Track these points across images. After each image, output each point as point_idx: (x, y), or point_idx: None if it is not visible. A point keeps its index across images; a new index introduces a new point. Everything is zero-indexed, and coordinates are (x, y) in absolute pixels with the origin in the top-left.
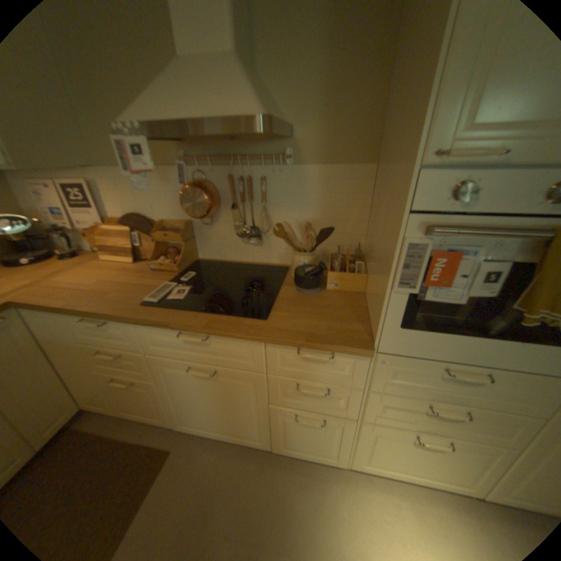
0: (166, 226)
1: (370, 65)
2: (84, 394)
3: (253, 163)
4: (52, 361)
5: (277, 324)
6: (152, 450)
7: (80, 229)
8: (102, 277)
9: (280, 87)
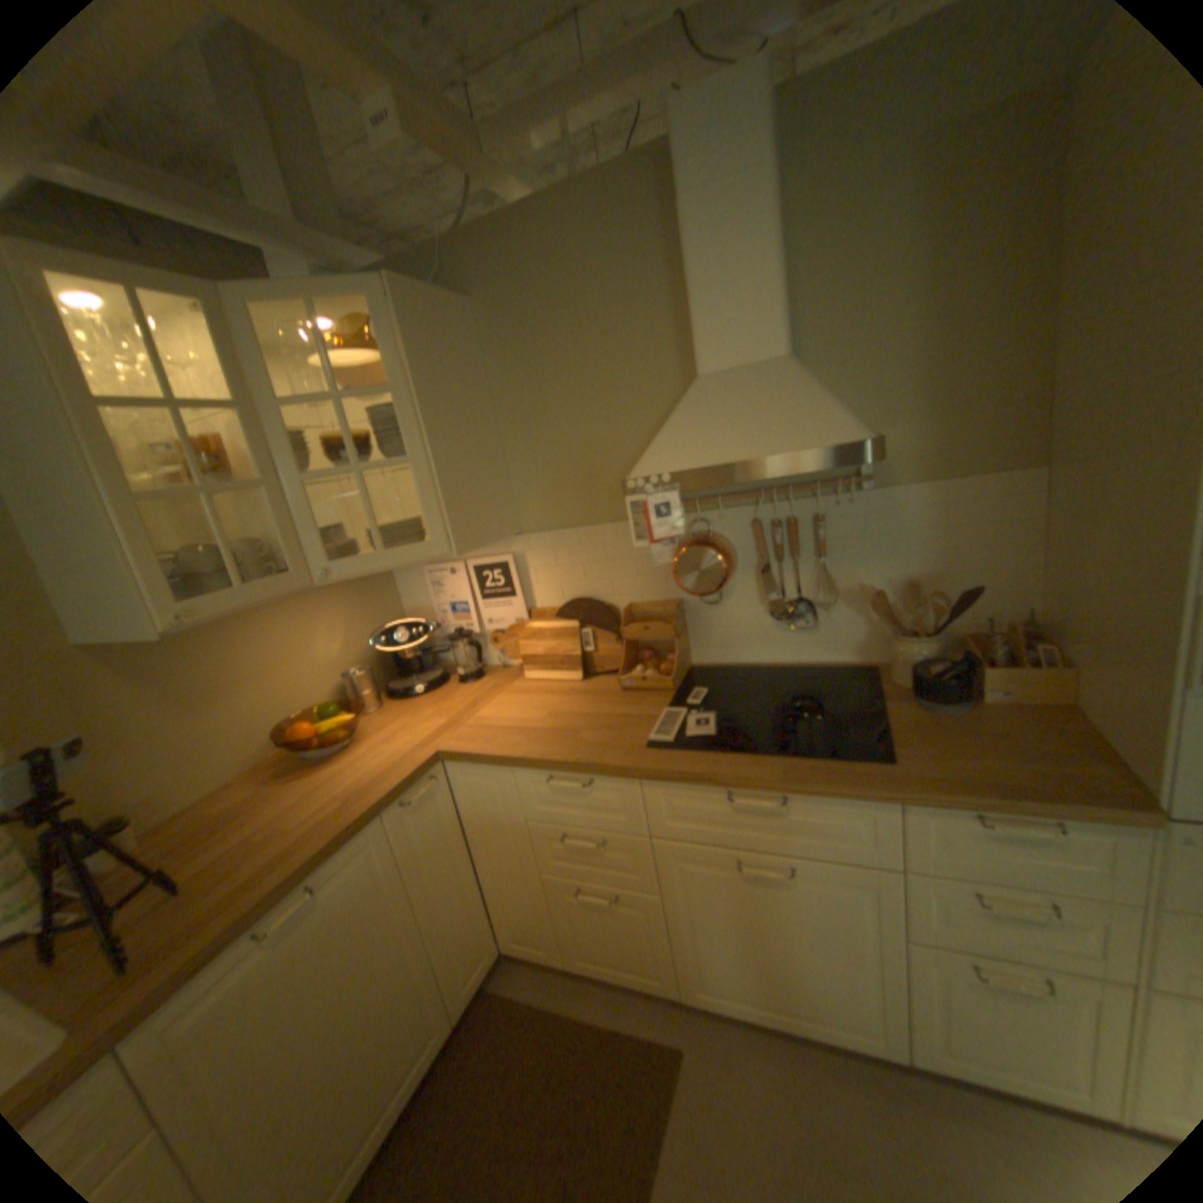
0: (637, 613)
1: (1011, 323)
2: (518, 921)
3: (798, 497)
4: (478, 856)
5: (923, 771)
6: (647, 1044)
7: (490, 631)
8: (553, 707)
9: (845, 381)
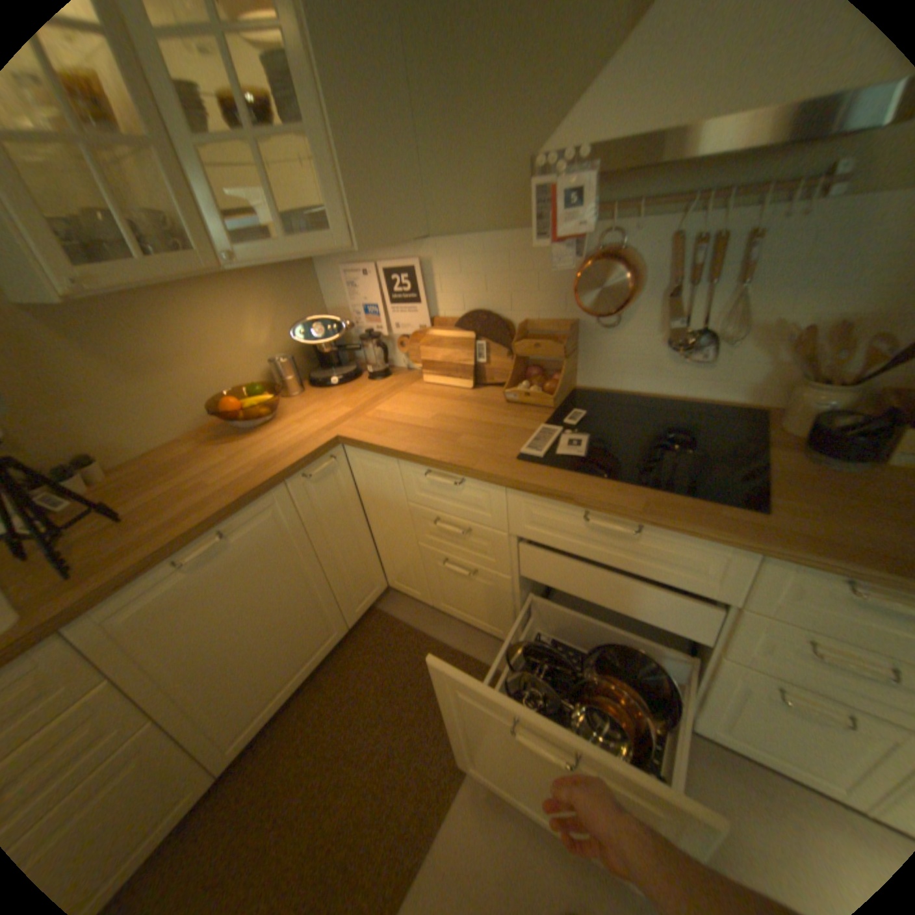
0: (532, 330)
1: None
2: (401, 568)
3: (740, 204)
4: (372, 519)
5: (801, 527)
6: (486, 666)
7: (398, 335)
8: (442, 410)
9: None
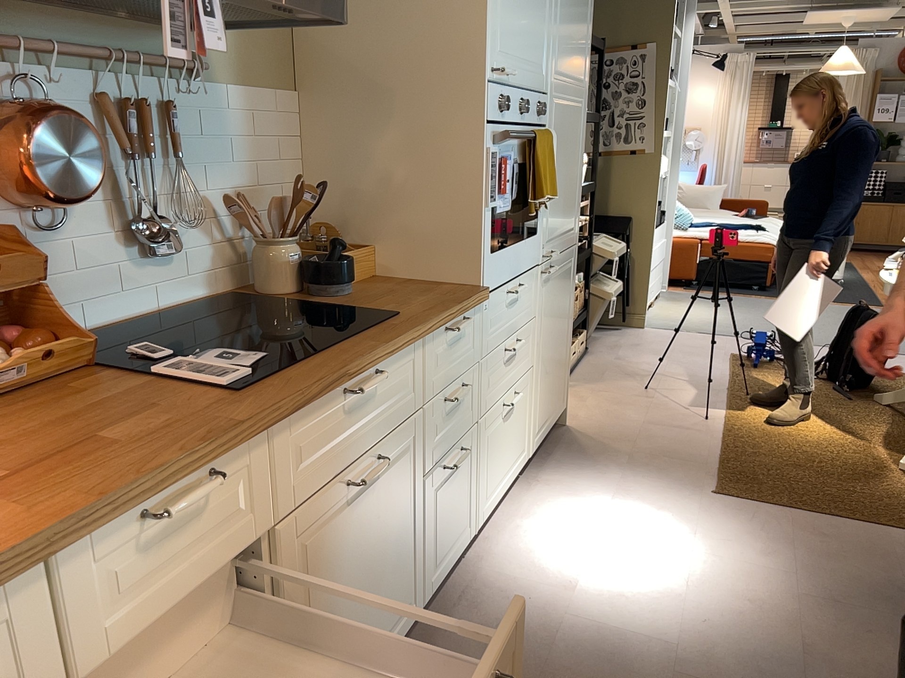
0: None
1: None
2: None
3: (143, 76)
4: None
5: (413, 311)
6: None
7: None
8: None
9: None
